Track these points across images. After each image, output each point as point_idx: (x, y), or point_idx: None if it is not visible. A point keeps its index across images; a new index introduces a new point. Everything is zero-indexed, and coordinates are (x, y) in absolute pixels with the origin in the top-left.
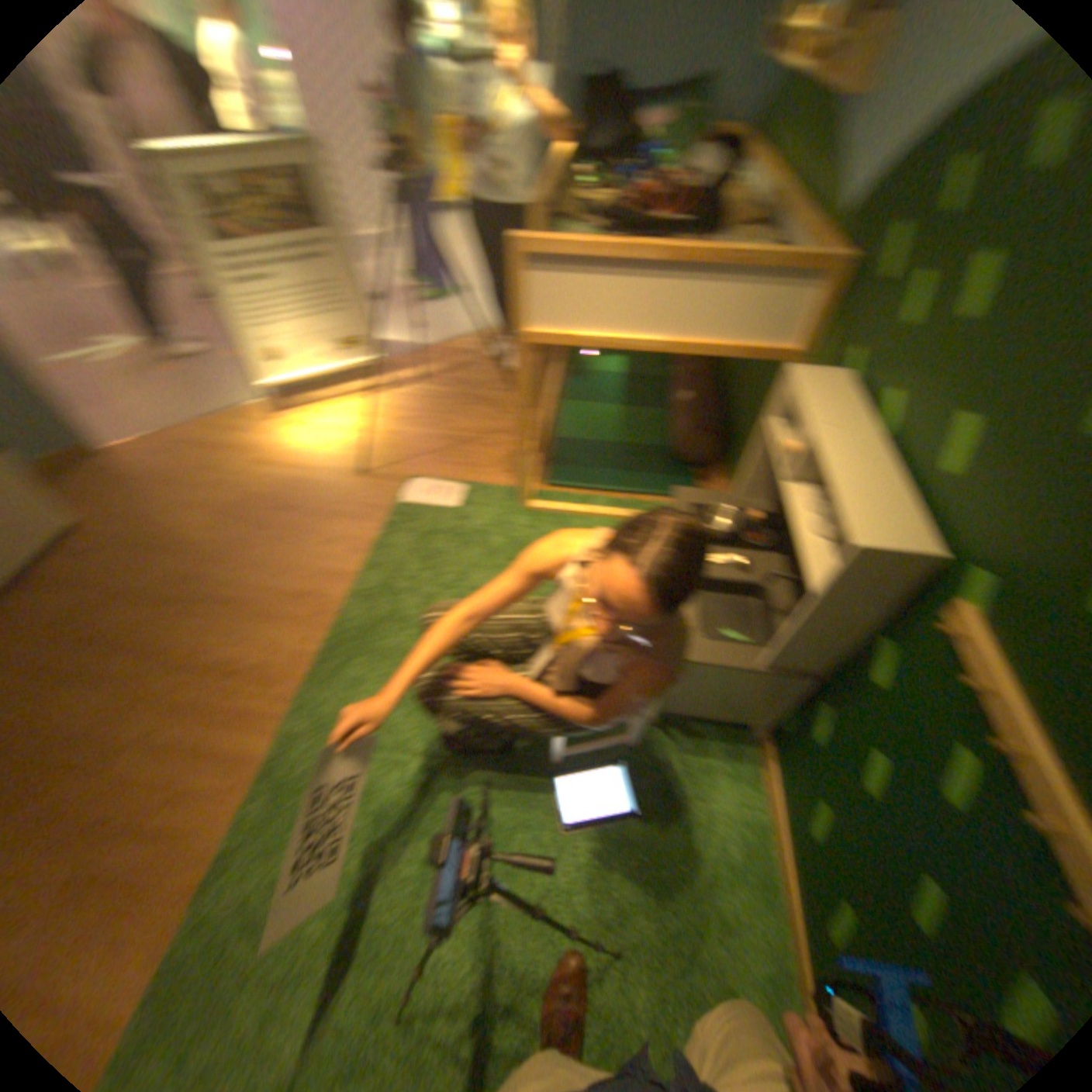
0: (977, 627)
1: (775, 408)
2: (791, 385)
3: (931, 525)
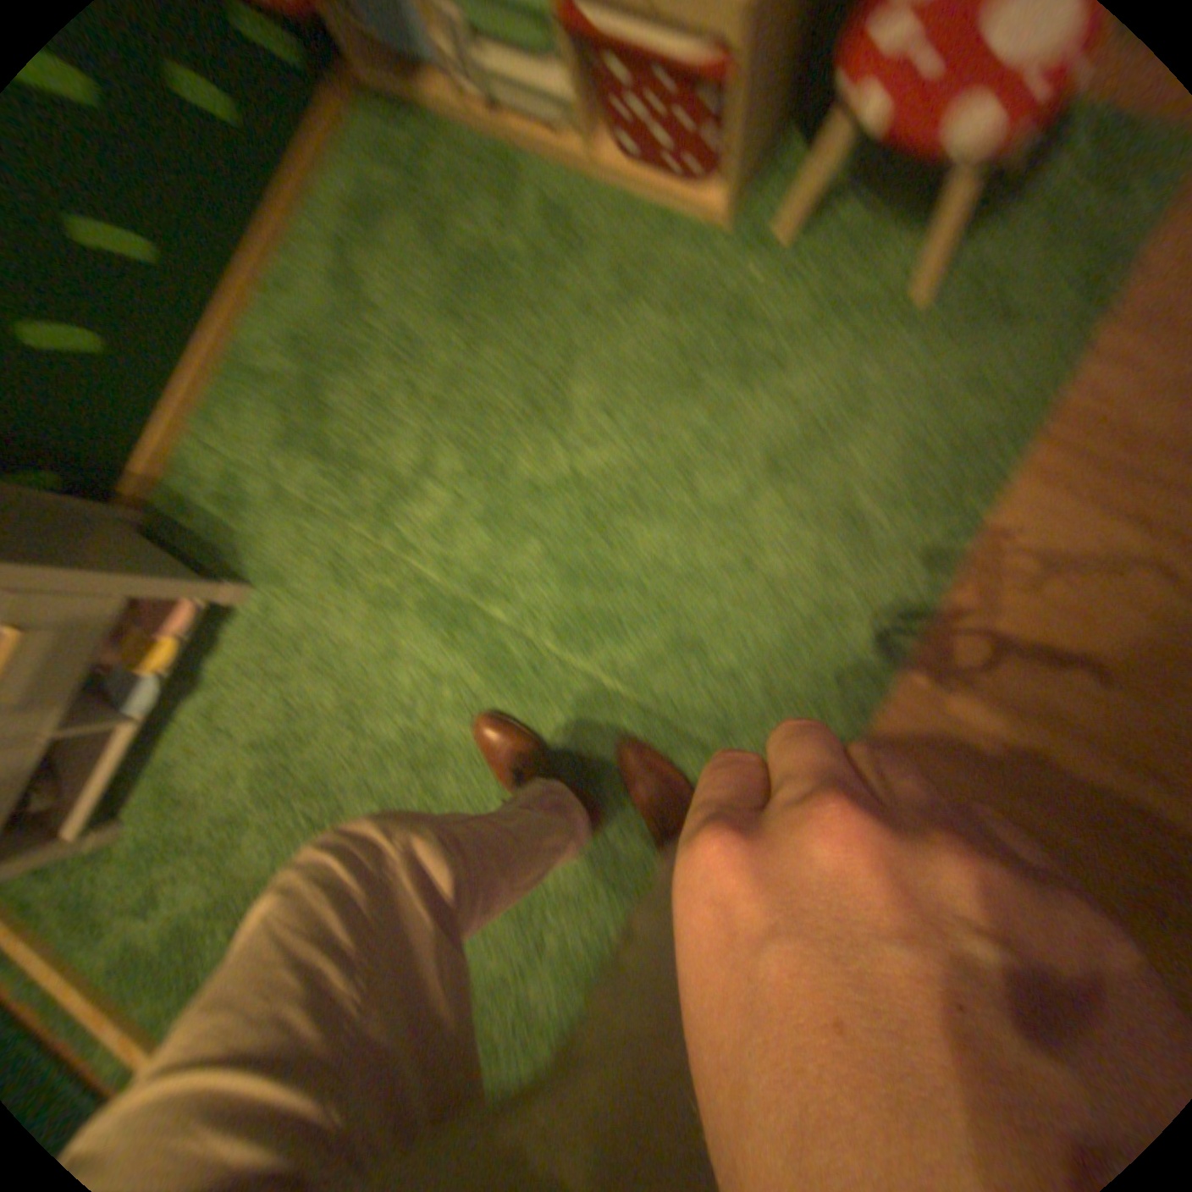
0: None
1: None
2: None
3: None
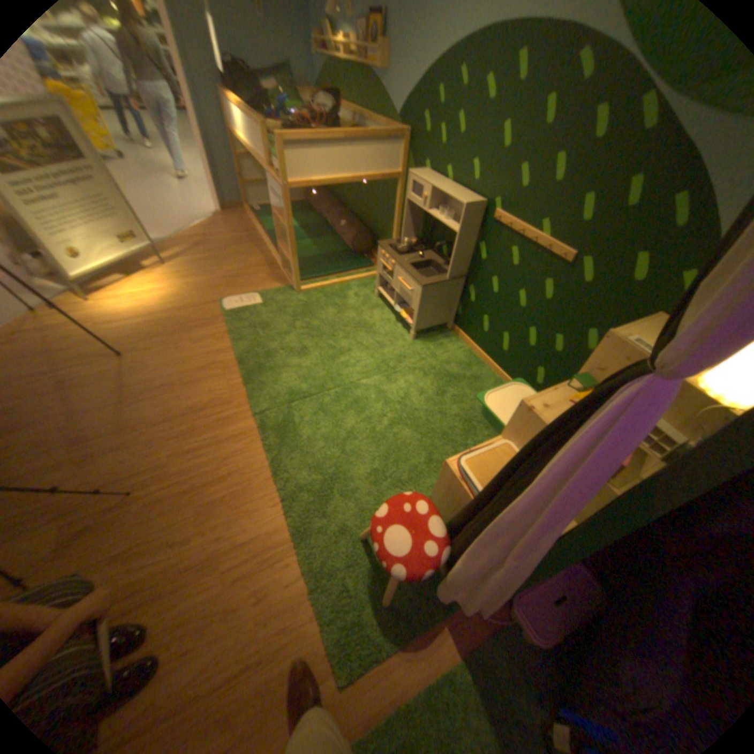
0: (500, 212)
1: (408, 190)
2: (411, 178)
3: (477, 197)
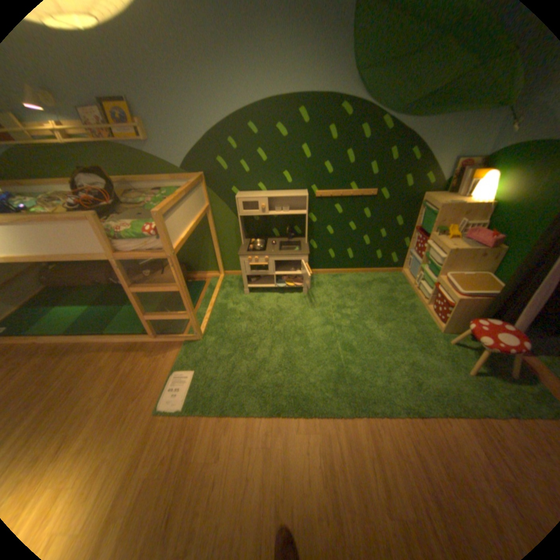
0: (319, 191)
1: (239, 209)
2: (237, 201)
3: (296, 190)
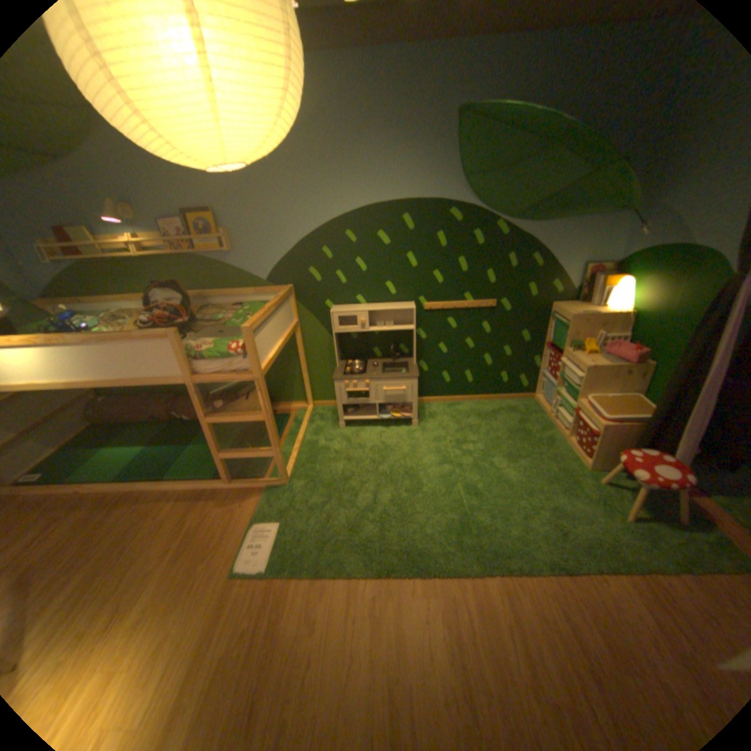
0: (427, 303)
1: (334, 325)
2: (332, 316)
3: (401, 303)
